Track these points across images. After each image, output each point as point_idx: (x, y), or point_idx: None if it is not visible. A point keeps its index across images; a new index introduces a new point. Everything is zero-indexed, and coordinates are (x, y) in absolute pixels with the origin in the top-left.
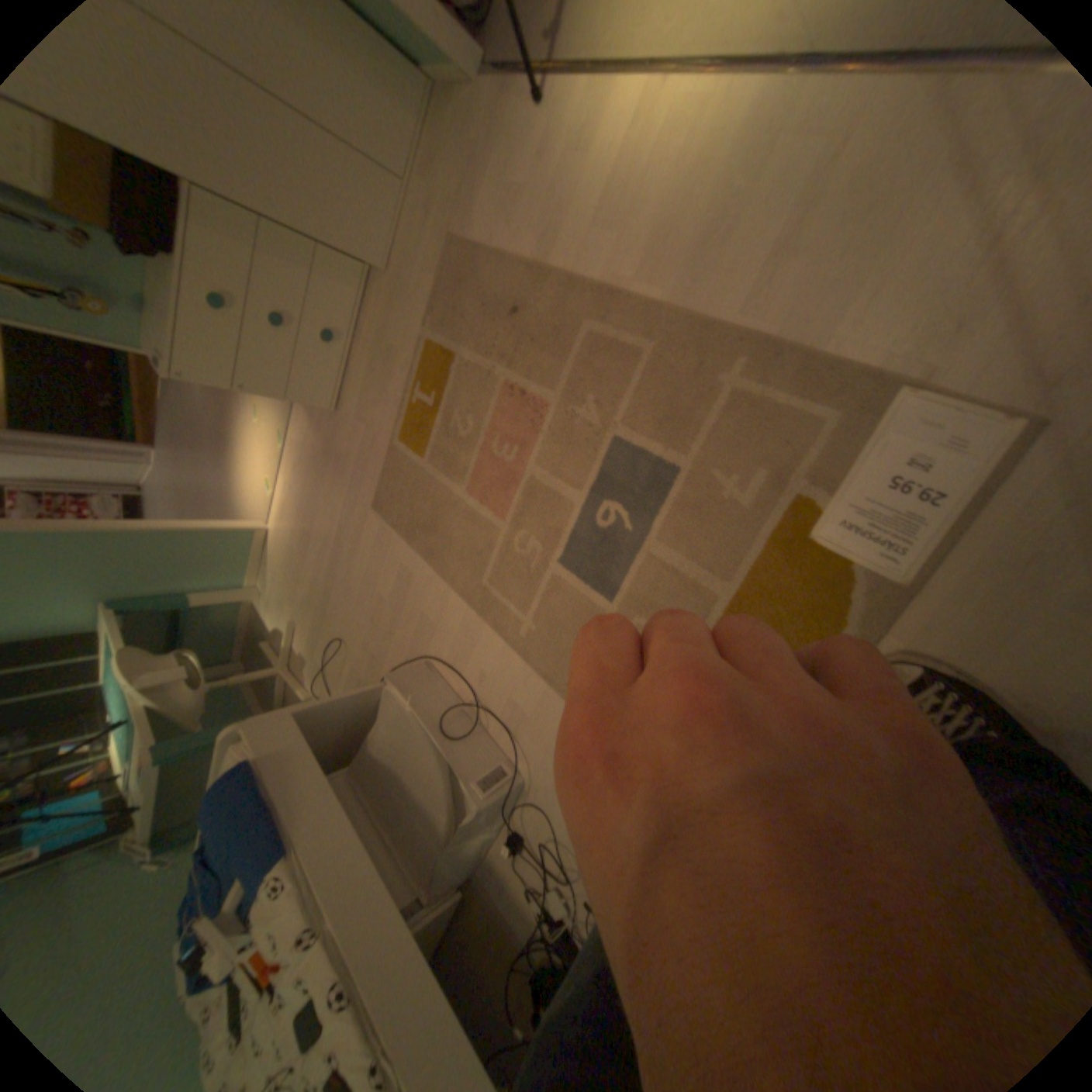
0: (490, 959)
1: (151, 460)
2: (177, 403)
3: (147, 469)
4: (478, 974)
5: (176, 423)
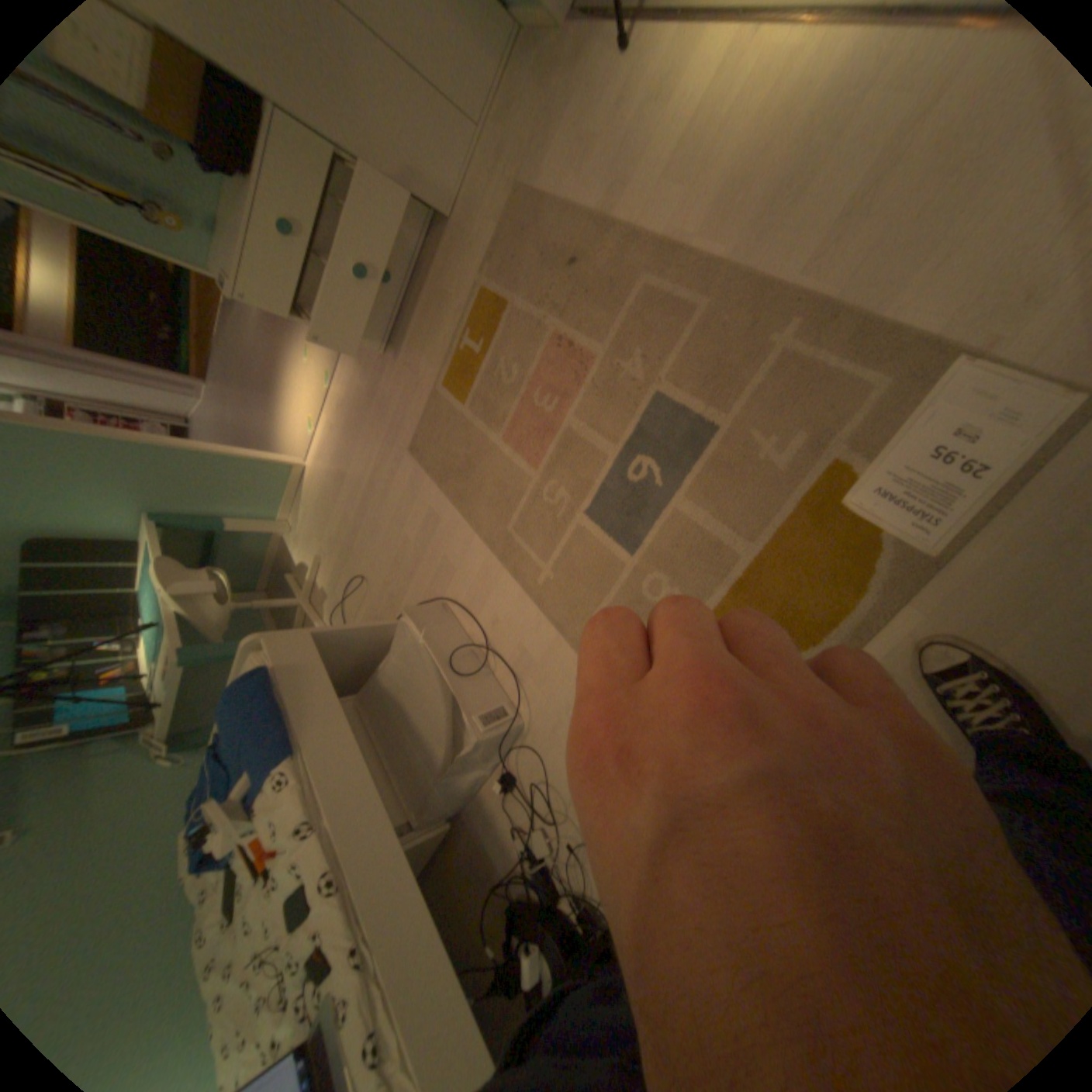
0: (470, 887)
1: (202, 394)
2: (233, 339)
3: (198, 402)
4: (457, 901)
5: (230, 359)
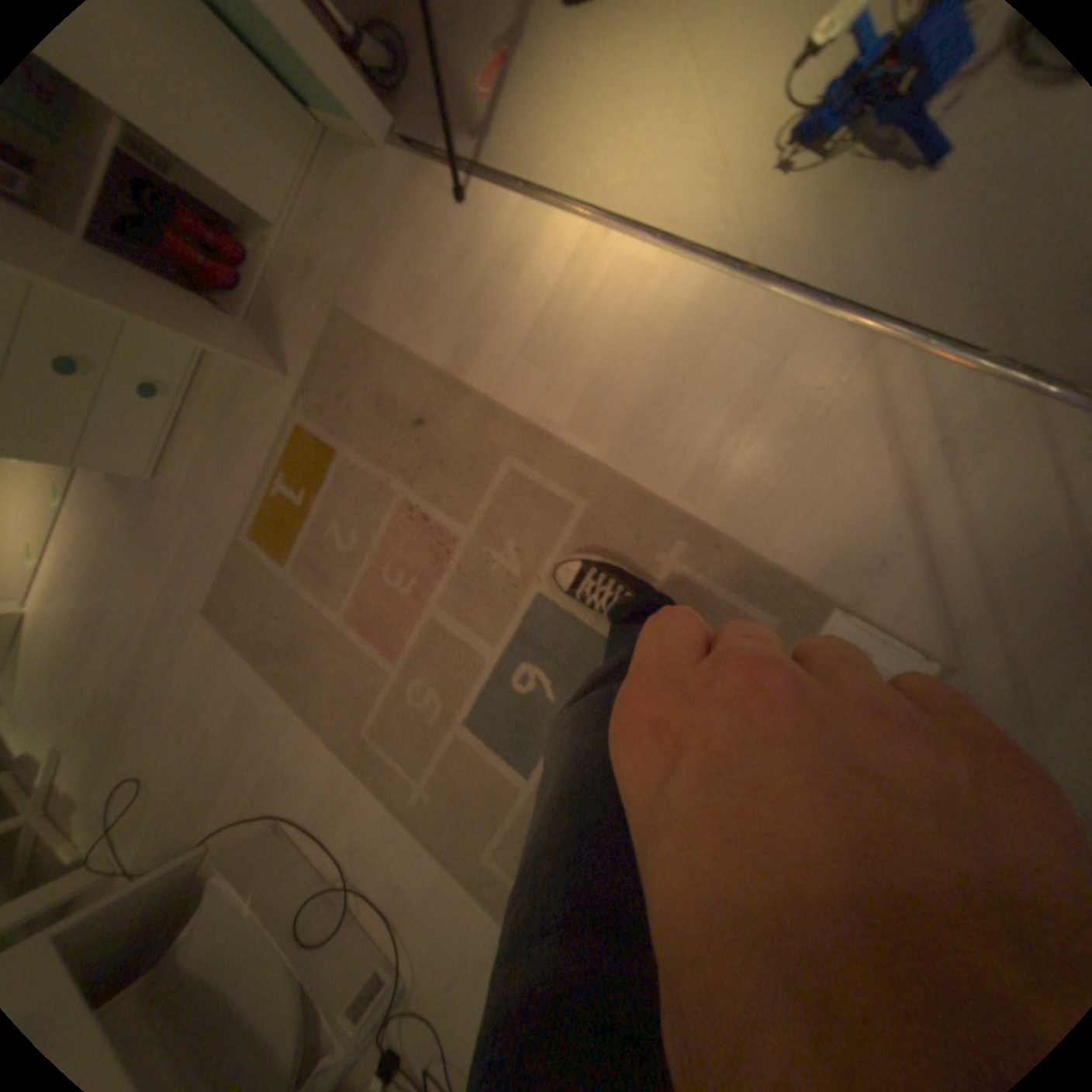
0: None
1: None
2: None
3: None
4: None
5: None
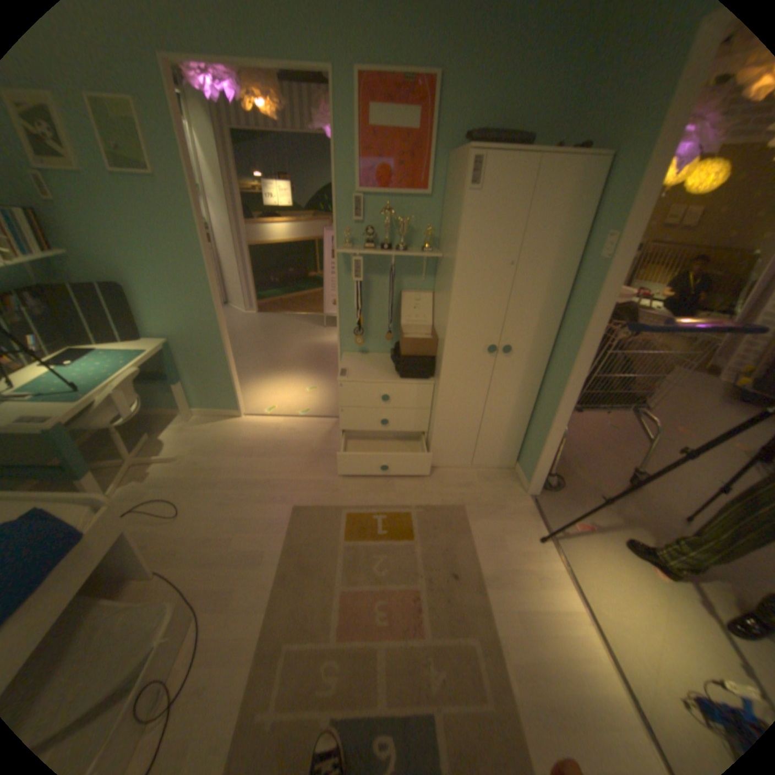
0: None
1: (248, 315)
2: (292, 332)
3: (241, 313)
4: None
5: (279, 332)
